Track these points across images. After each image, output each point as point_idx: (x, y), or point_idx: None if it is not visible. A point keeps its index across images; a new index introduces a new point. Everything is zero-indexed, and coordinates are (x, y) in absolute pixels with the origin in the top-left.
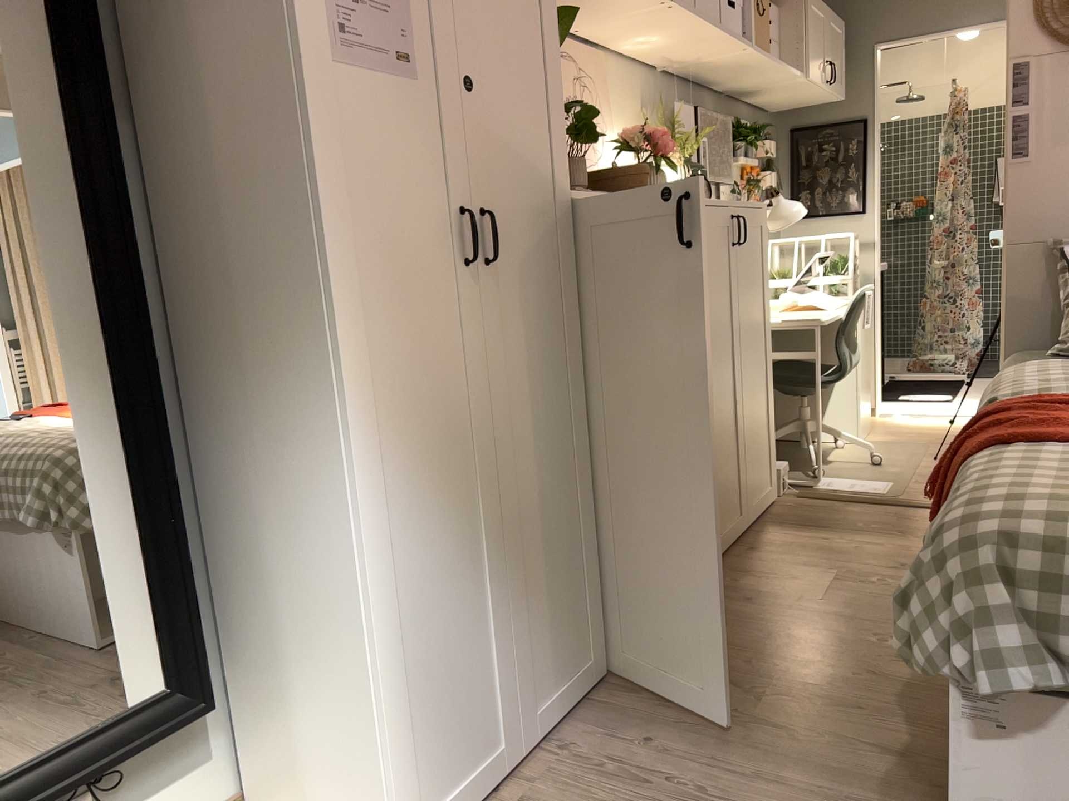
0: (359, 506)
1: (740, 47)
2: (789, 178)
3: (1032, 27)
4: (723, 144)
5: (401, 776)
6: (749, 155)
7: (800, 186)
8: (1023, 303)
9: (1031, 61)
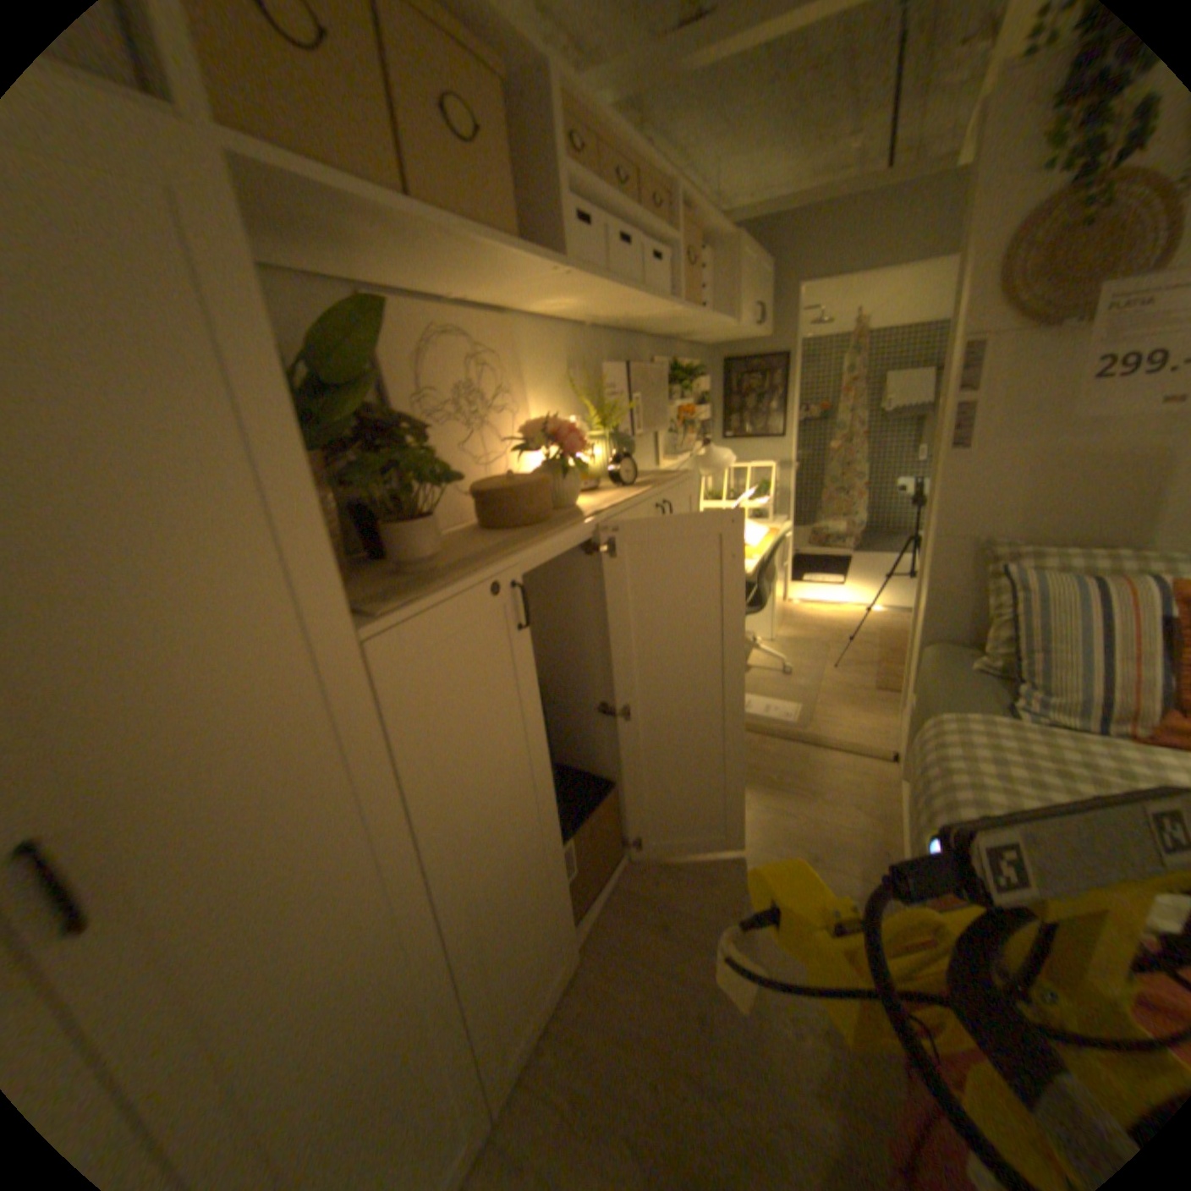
0: None
1: (671, 302)
2: (726, 402)
3: (1004, 292)
4: (663, 385)
5: None
6: (690, 388)
7: (735, 409)
8: (952, 595)
9: (997, 335)
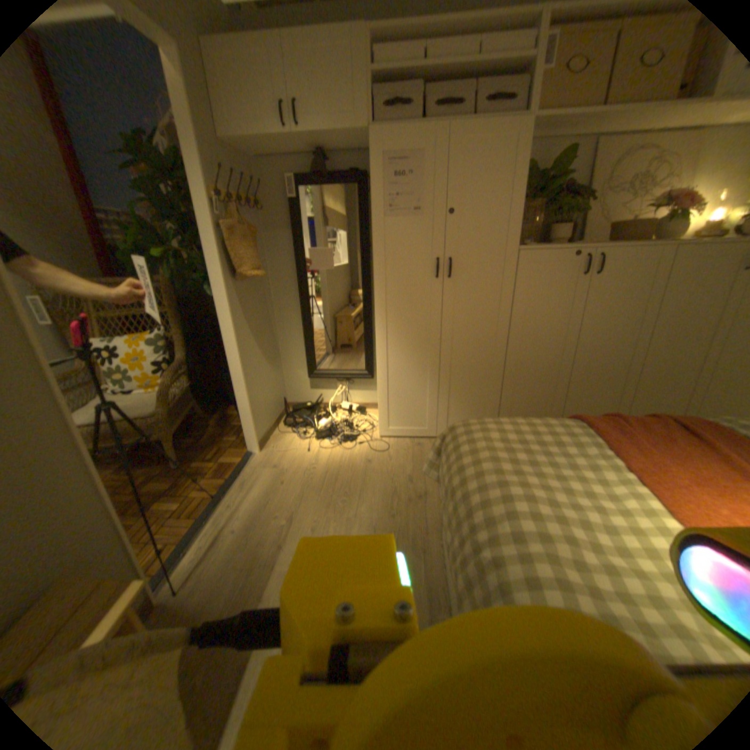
0: (376, 342)
1: None
2: None
3: None
4: None
5: (382, 412)
6: None
7: None
8: None
9: None
